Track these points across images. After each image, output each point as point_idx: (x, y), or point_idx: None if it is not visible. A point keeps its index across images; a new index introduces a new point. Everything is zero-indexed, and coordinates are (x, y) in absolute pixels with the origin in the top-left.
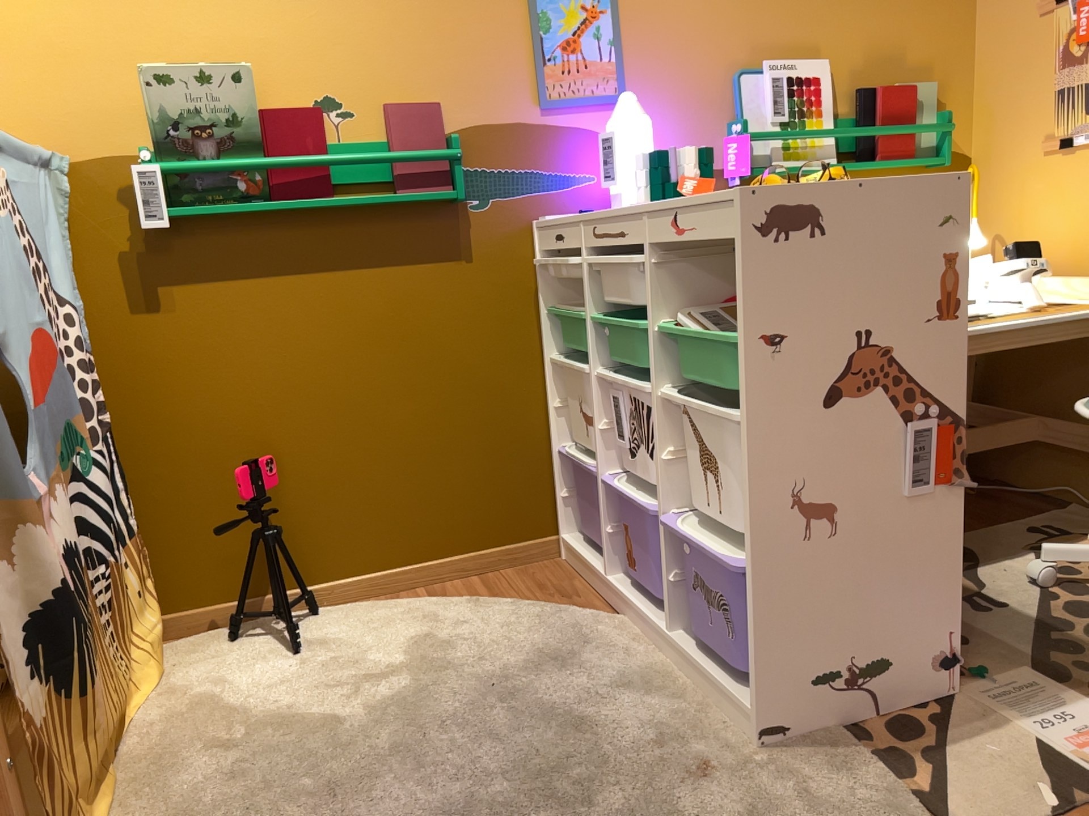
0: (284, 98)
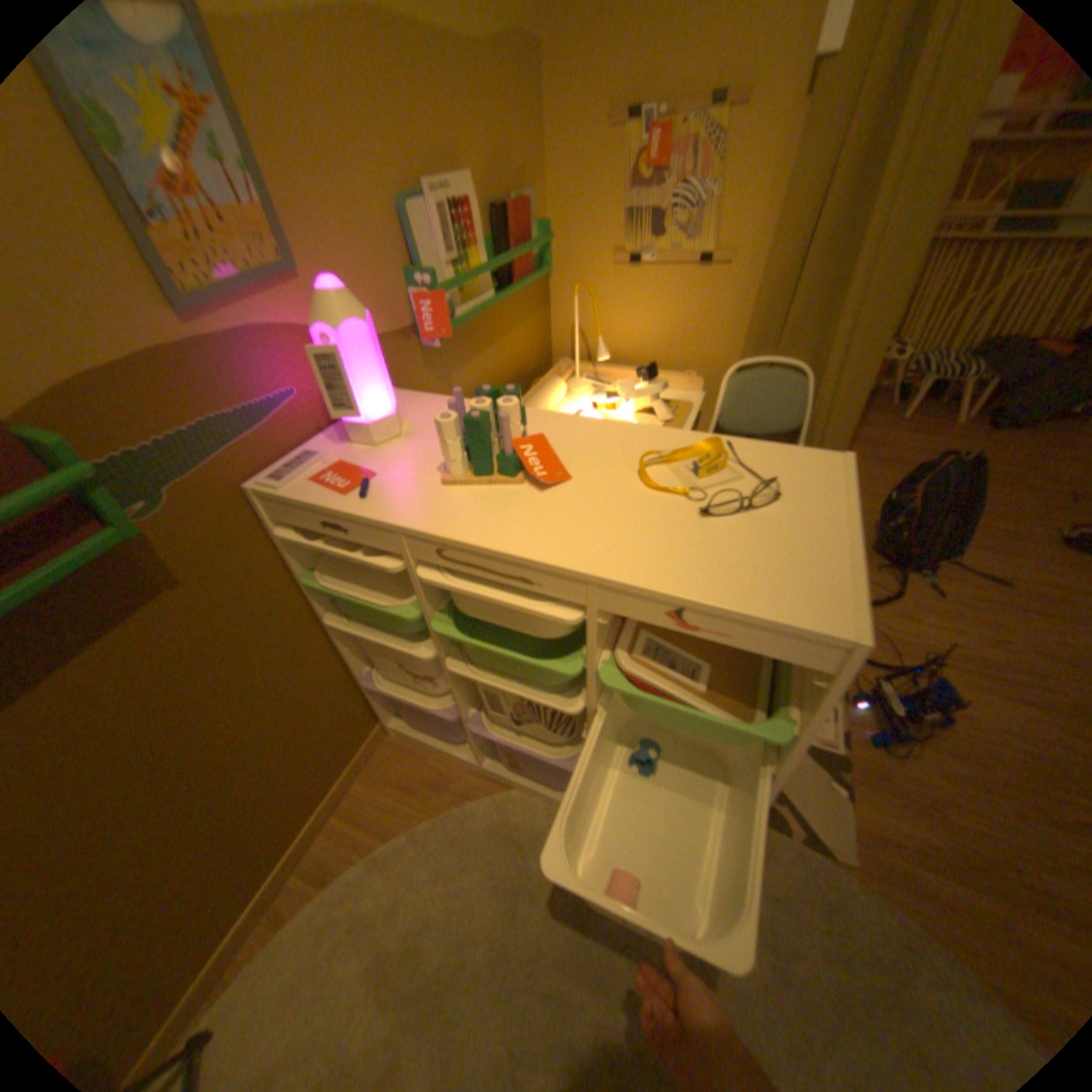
0: None
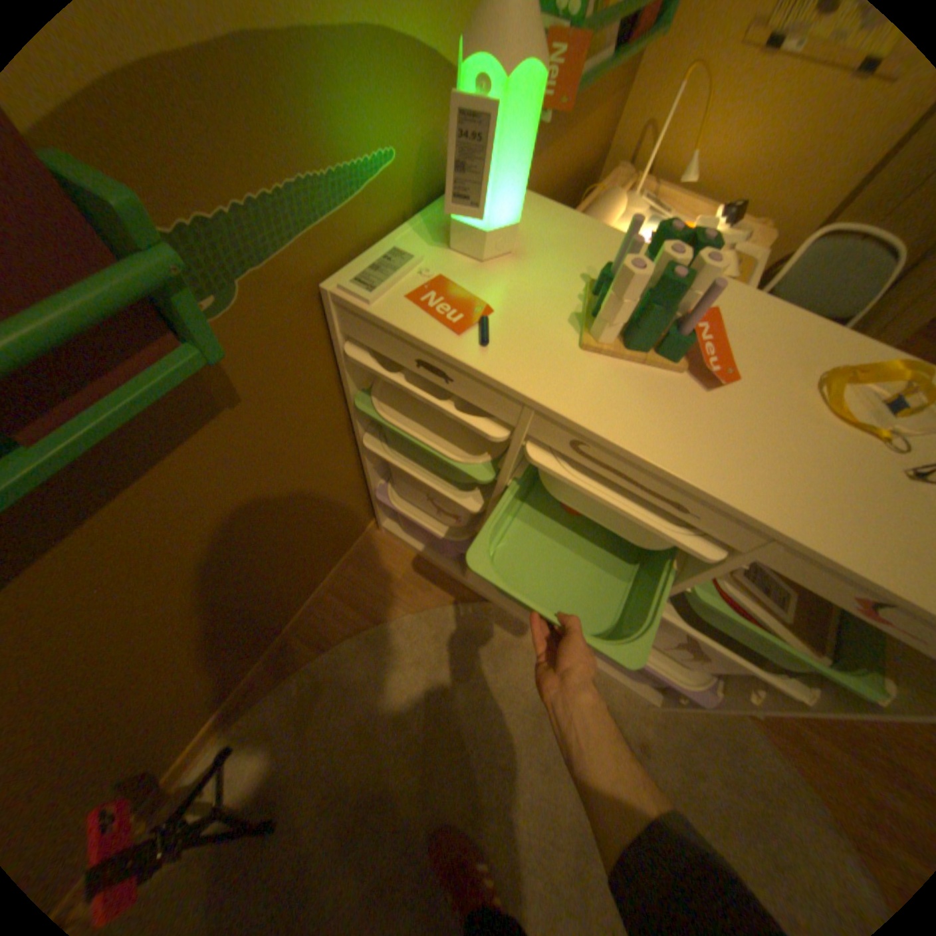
0: None
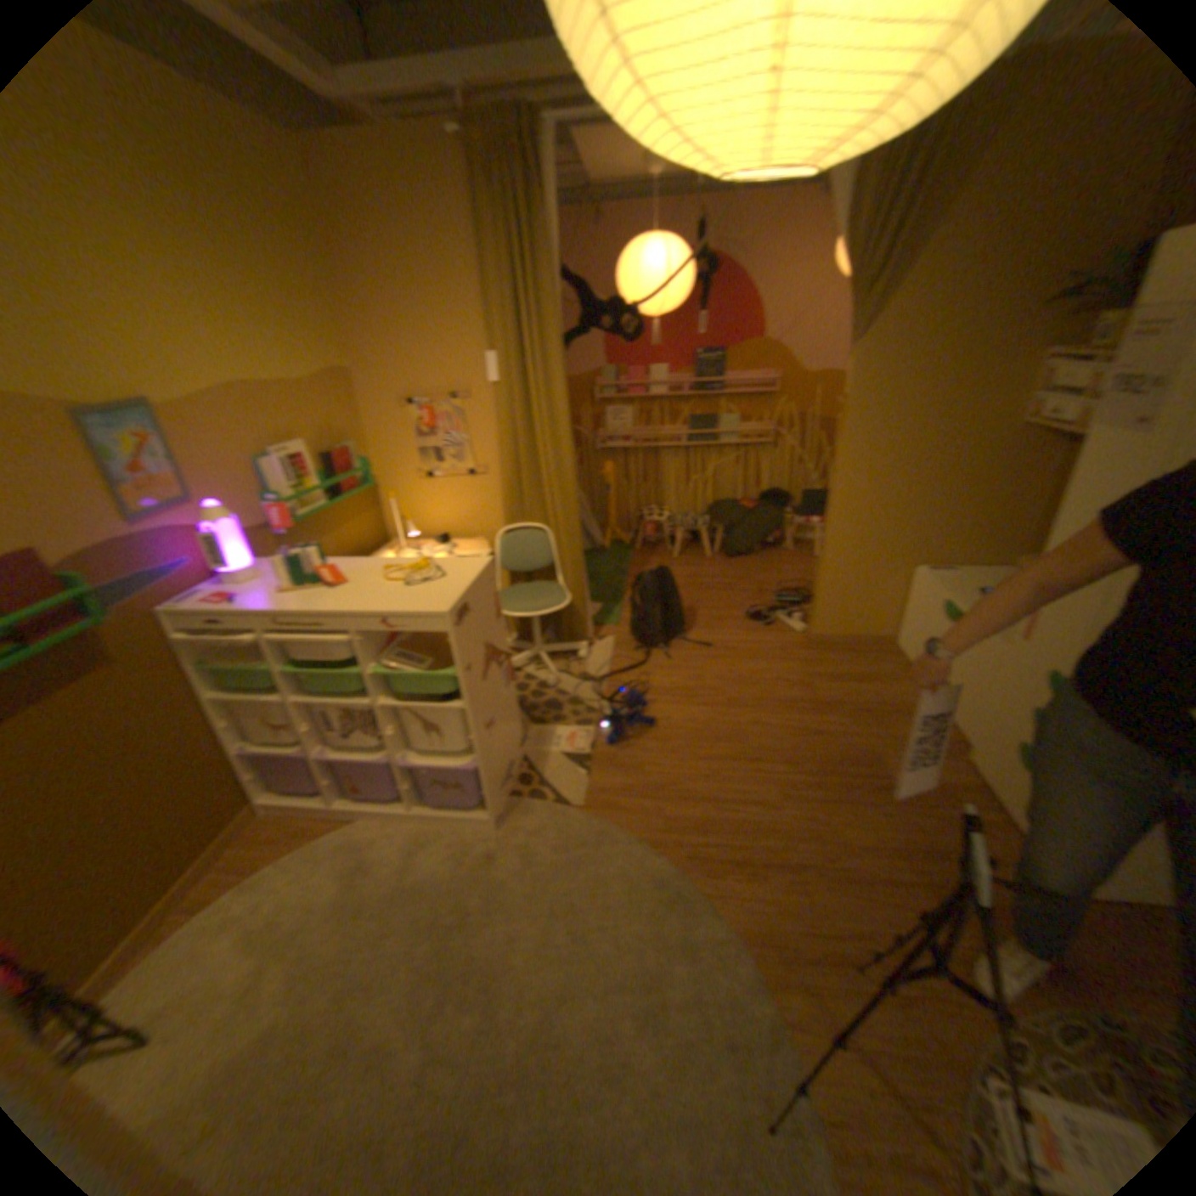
0: None
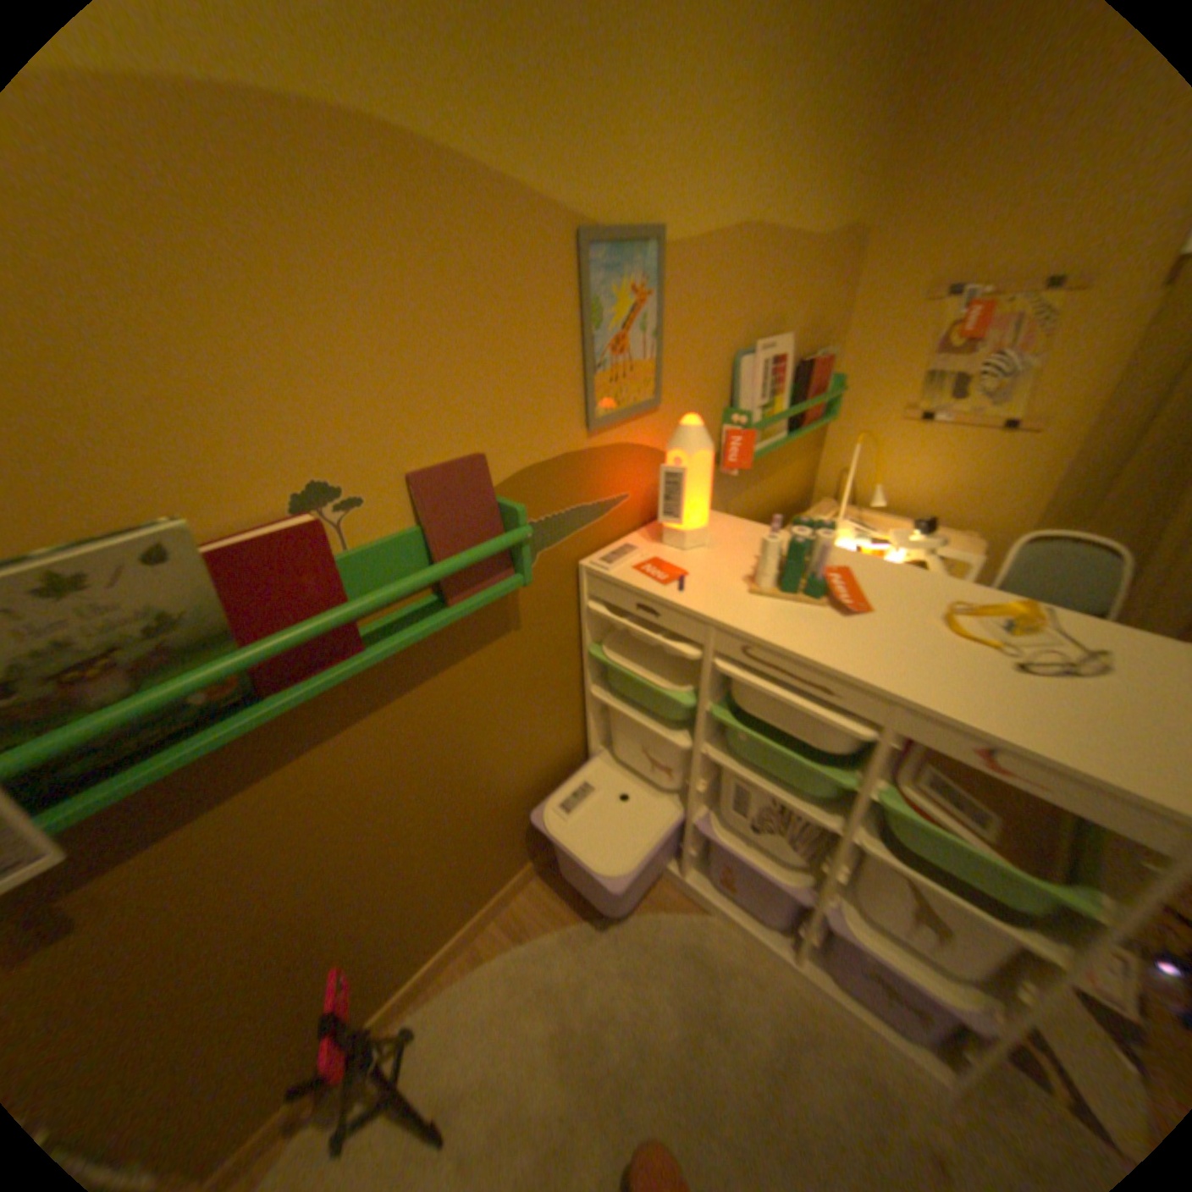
0: (228, 506)
